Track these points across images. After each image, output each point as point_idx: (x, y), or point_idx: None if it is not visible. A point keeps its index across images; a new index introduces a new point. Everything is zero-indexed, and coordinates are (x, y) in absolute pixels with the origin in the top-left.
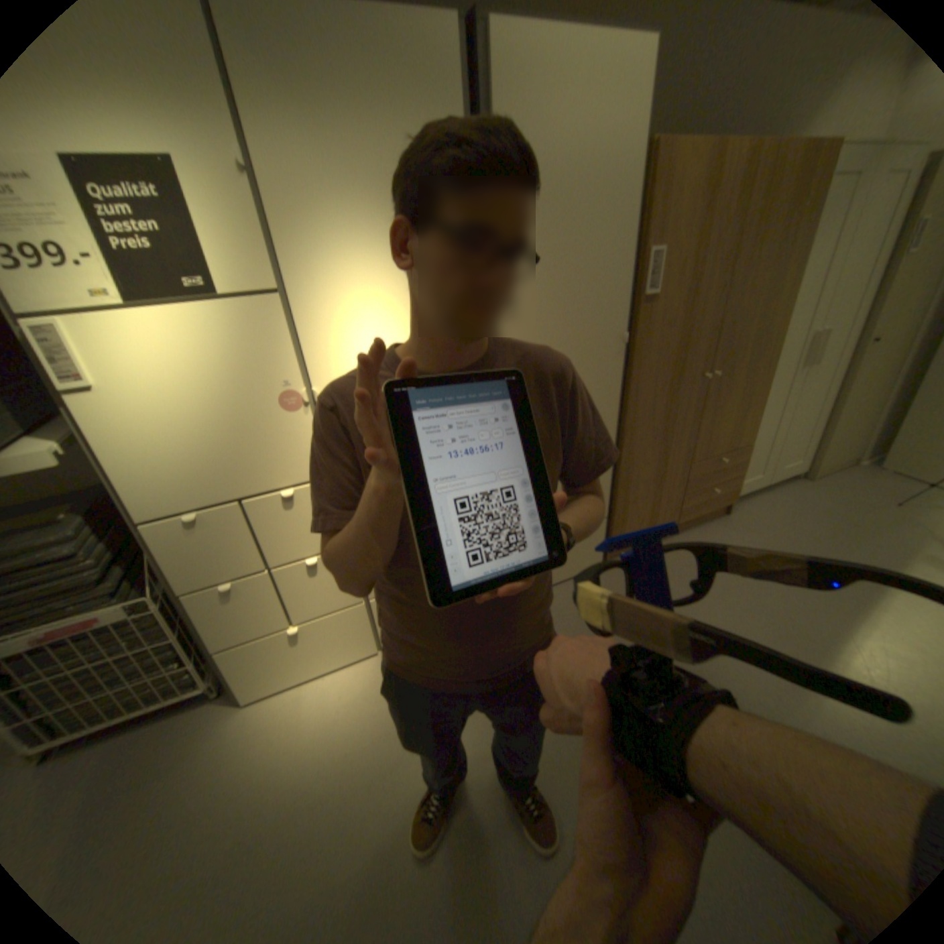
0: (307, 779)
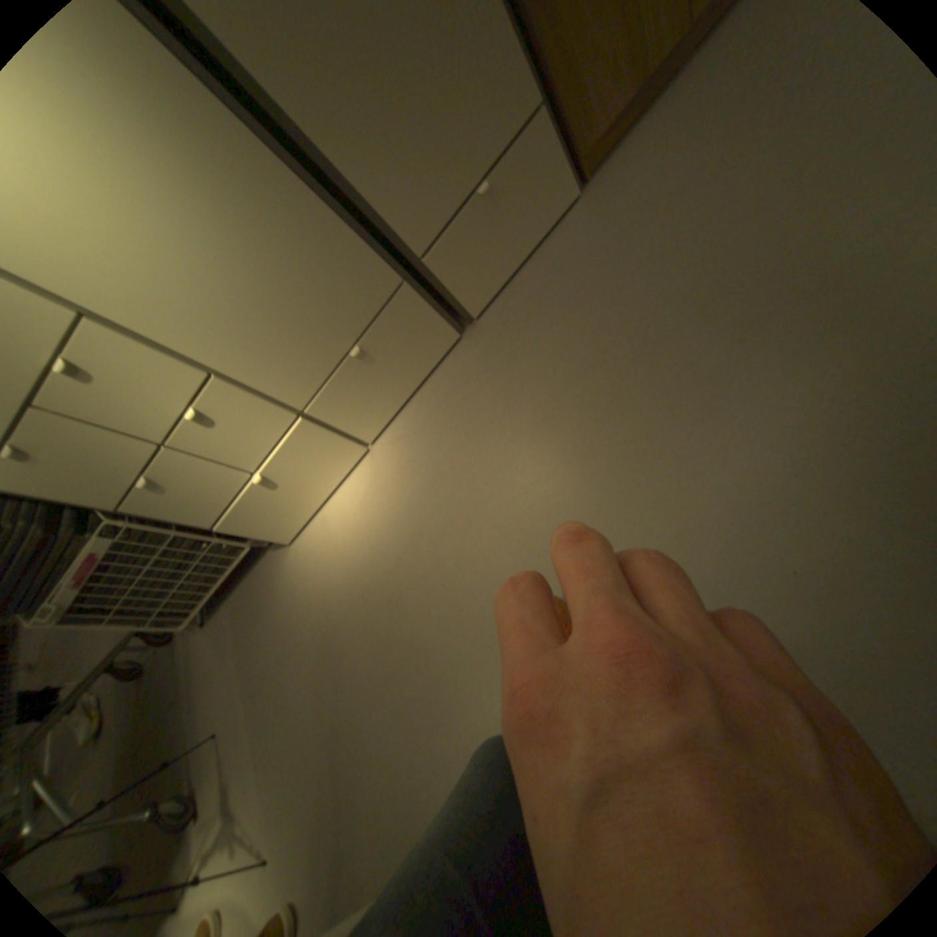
0: (355, 576)
